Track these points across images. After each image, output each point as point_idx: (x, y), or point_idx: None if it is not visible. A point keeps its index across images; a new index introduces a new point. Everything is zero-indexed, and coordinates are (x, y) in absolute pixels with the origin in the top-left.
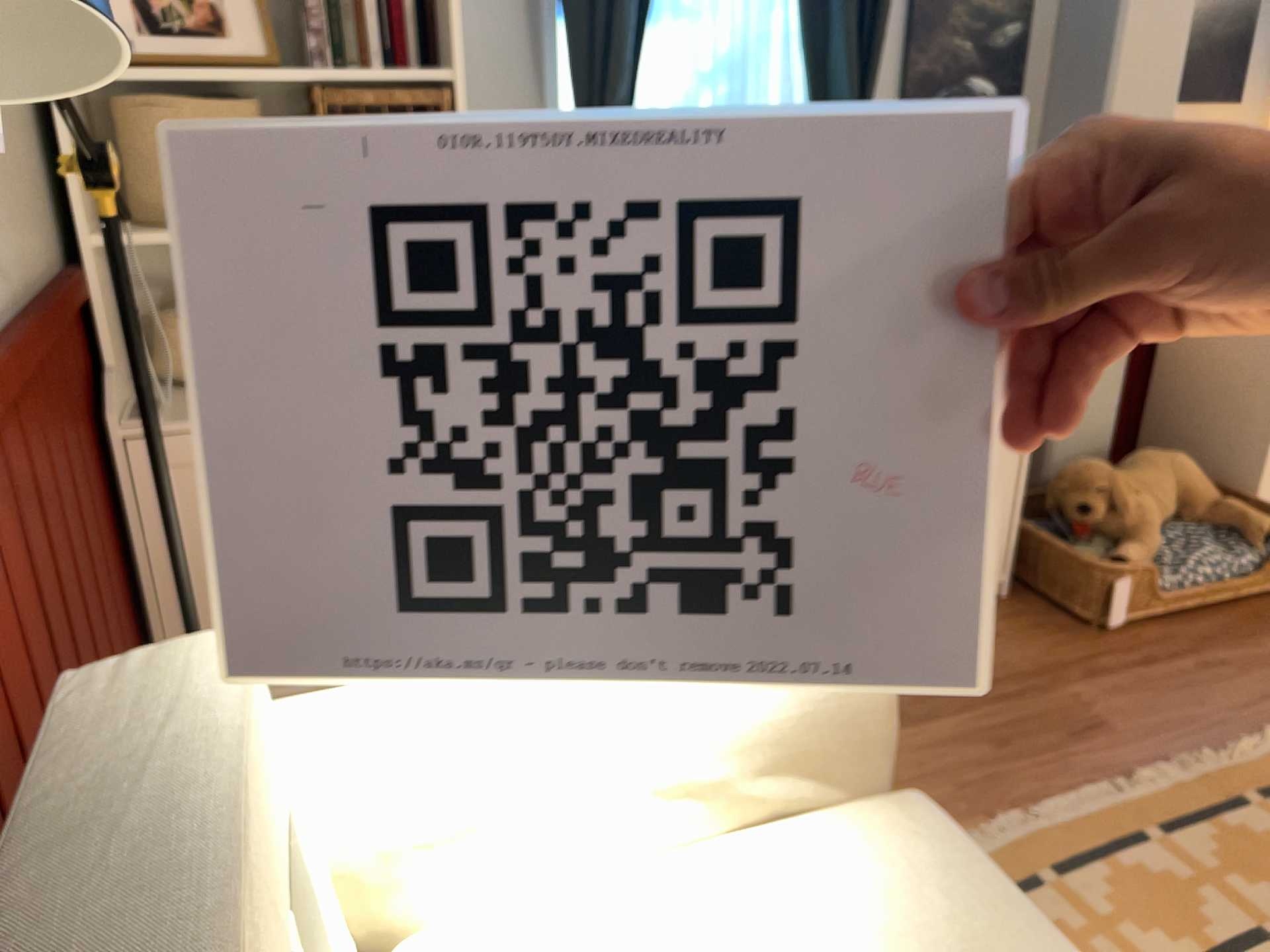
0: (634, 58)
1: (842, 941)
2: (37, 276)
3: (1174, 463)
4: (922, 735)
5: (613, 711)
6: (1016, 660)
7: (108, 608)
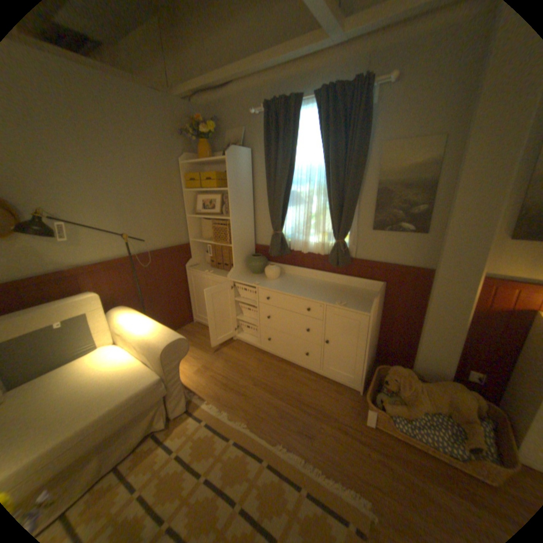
0: (283, 214)
1: (112, 380)
2: (173, 244)
3: (455, 394)
4: (272, 400)
5: (136, 331)
6: (327, 408)
7: (173, 292)
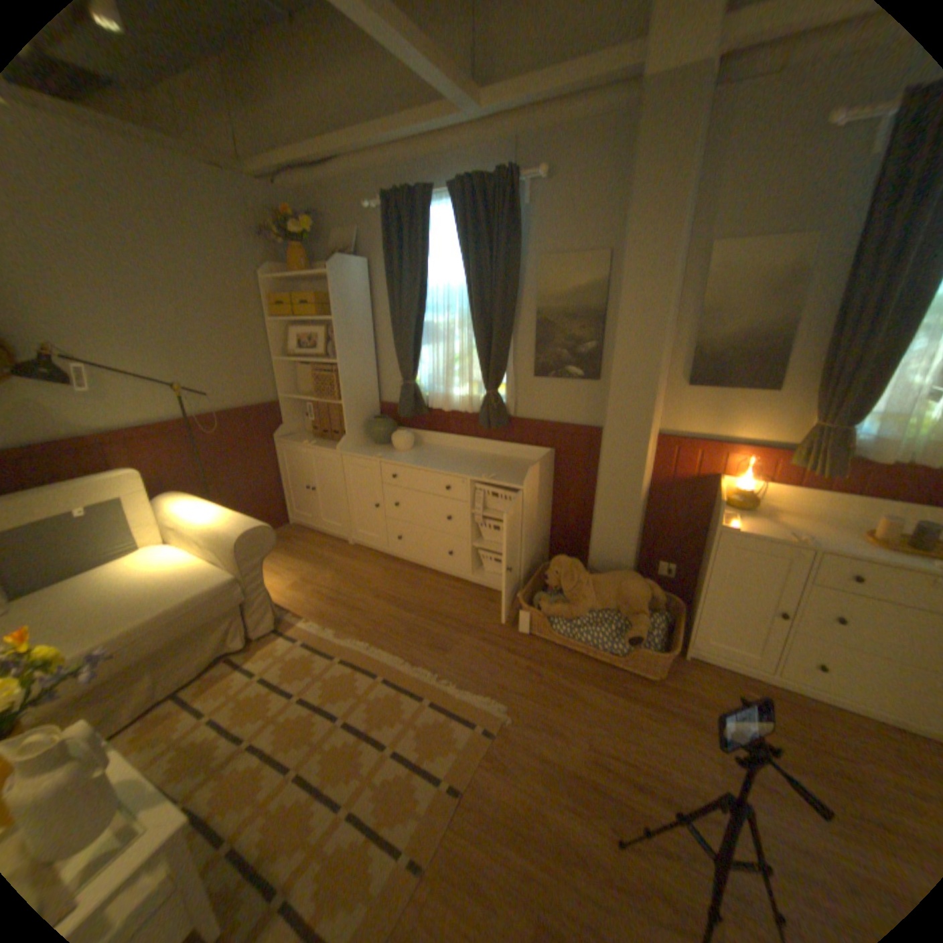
0: (414, 355)
1: (164, 582)
2: (252, 402)
3: (623, 583)
4: (398, 614)
5: (197, 520)
6: (471, 619)
7: (254, 477)
